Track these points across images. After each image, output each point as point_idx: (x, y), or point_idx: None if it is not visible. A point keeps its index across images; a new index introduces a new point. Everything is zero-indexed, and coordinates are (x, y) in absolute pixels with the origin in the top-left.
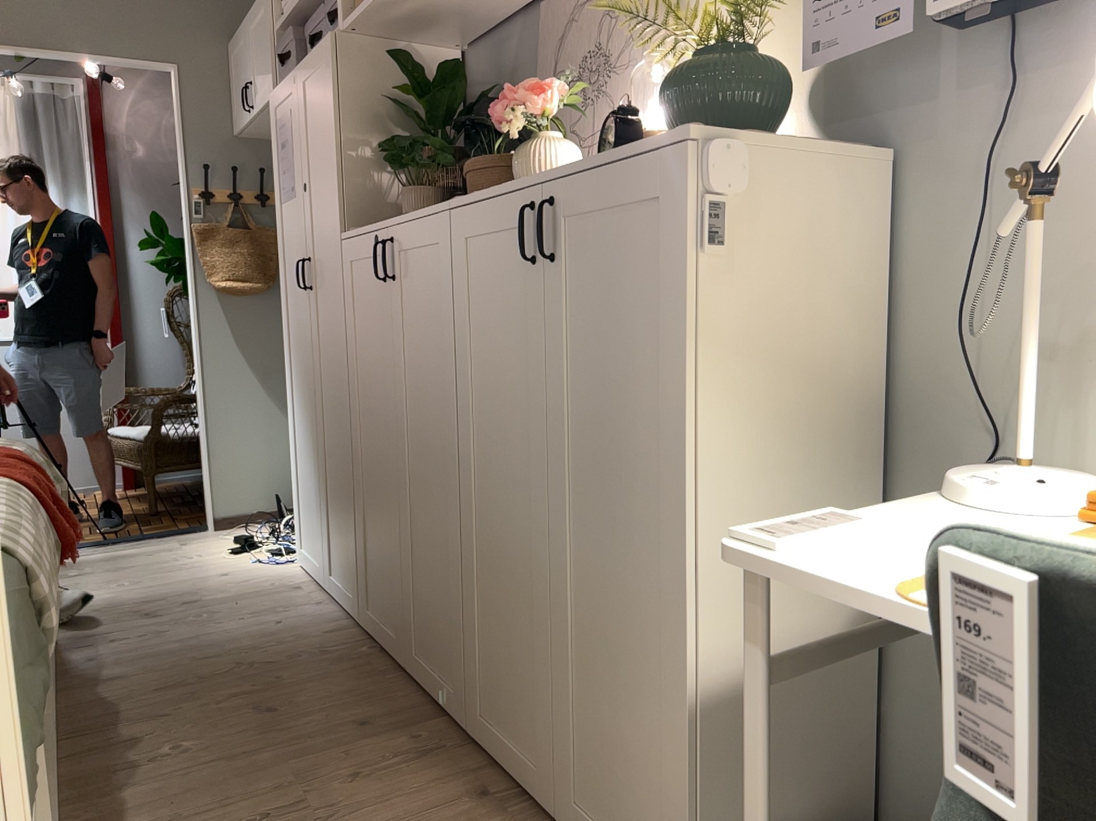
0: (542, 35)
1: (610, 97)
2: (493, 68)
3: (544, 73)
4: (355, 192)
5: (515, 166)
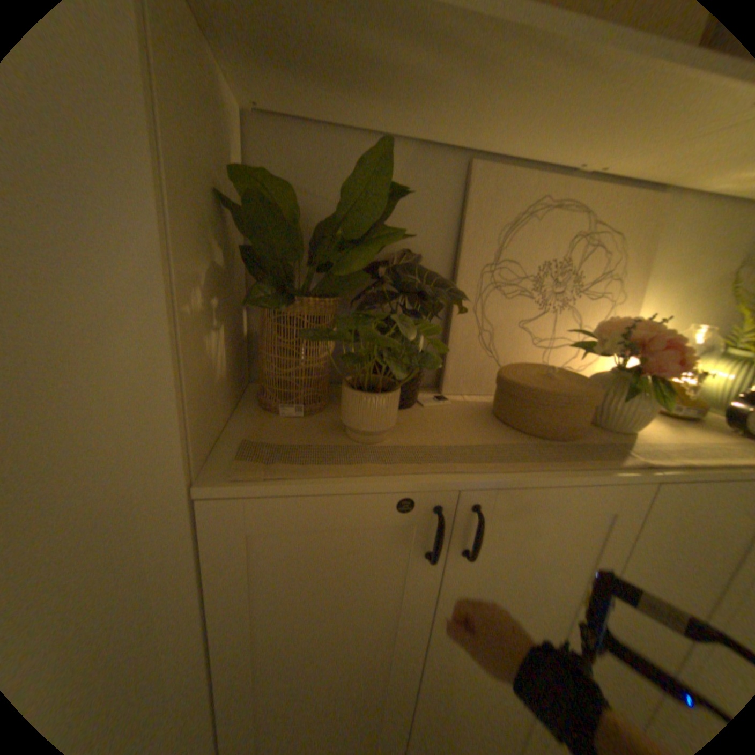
0: (475, 202)
1: (578, 313)
2: (332, 181)
3: (477, 249)
4: (197, 388)
5: (618, 402)
